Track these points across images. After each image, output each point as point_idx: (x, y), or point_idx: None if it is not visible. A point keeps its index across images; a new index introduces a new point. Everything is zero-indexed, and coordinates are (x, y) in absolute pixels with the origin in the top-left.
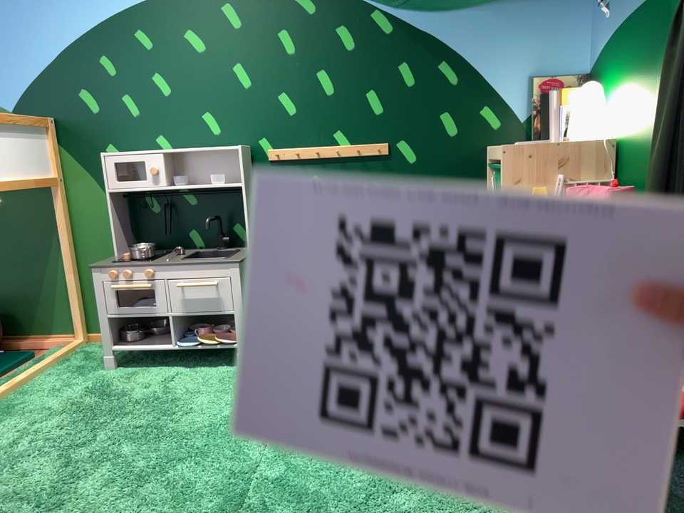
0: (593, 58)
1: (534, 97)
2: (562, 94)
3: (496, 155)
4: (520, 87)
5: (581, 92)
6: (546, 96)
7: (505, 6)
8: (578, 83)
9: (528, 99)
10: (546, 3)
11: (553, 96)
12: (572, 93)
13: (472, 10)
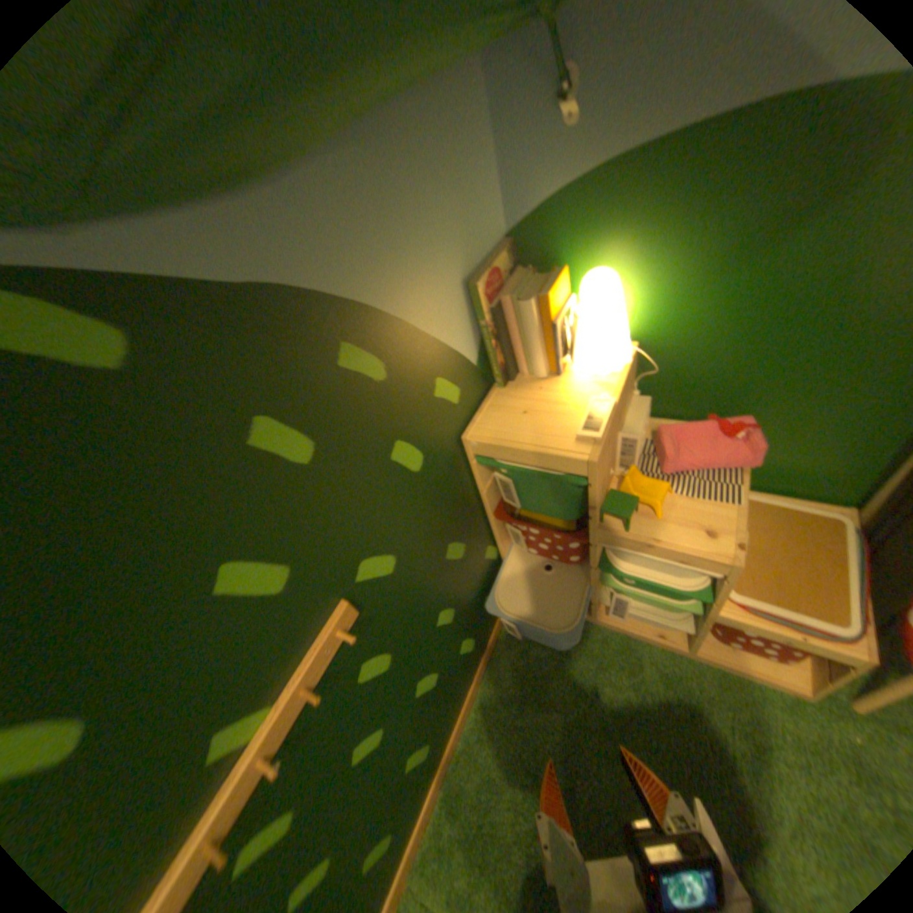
0: (524, 205)
1: (489, 317)
2: (549, 300)
3: (544, 461)
4: (463, 308)
5: (563, 284)
6: (502, 306)
7: (393, 118)
8: (513, 258)
9: (475, 321)
10: (445, 91)
11: (532, 307)
12: (559, 292)
13: (338, 147)
